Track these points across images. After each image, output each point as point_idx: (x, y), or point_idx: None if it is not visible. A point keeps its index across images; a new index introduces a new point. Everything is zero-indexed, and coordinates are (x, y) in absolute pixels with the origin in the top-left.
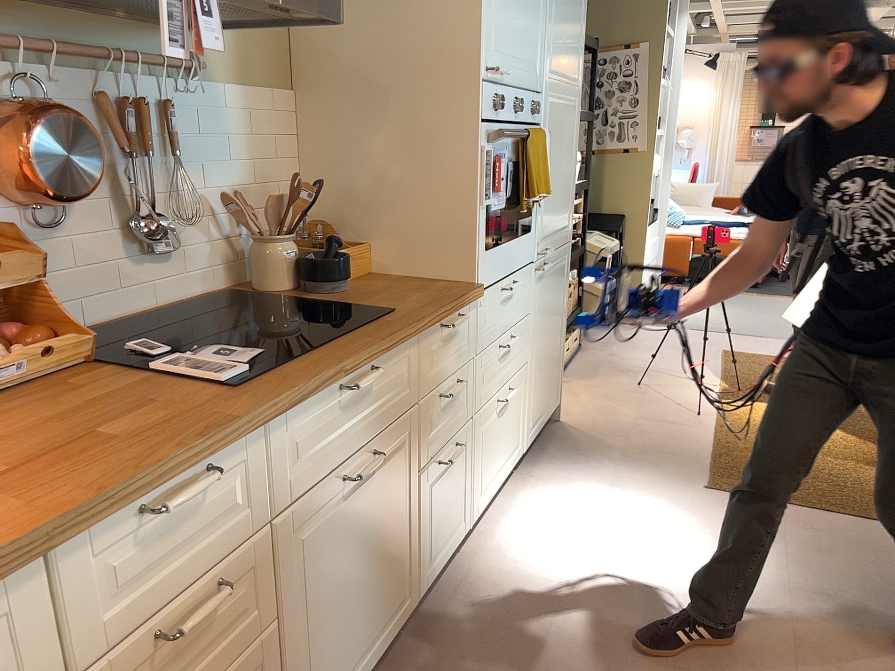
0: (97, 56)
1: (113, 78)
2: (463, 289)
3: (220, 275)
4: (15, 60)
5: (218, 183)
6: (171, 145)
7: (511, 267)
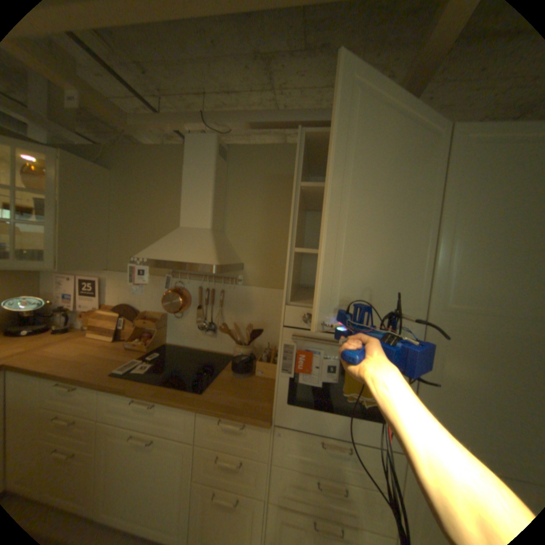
0: (197, 276)
1: (203, 282)
2: (253, 414)
3: (235, 349)
4: (180, 277)
5: (239, 318)
6: (221, 302)
7: (340, 435)
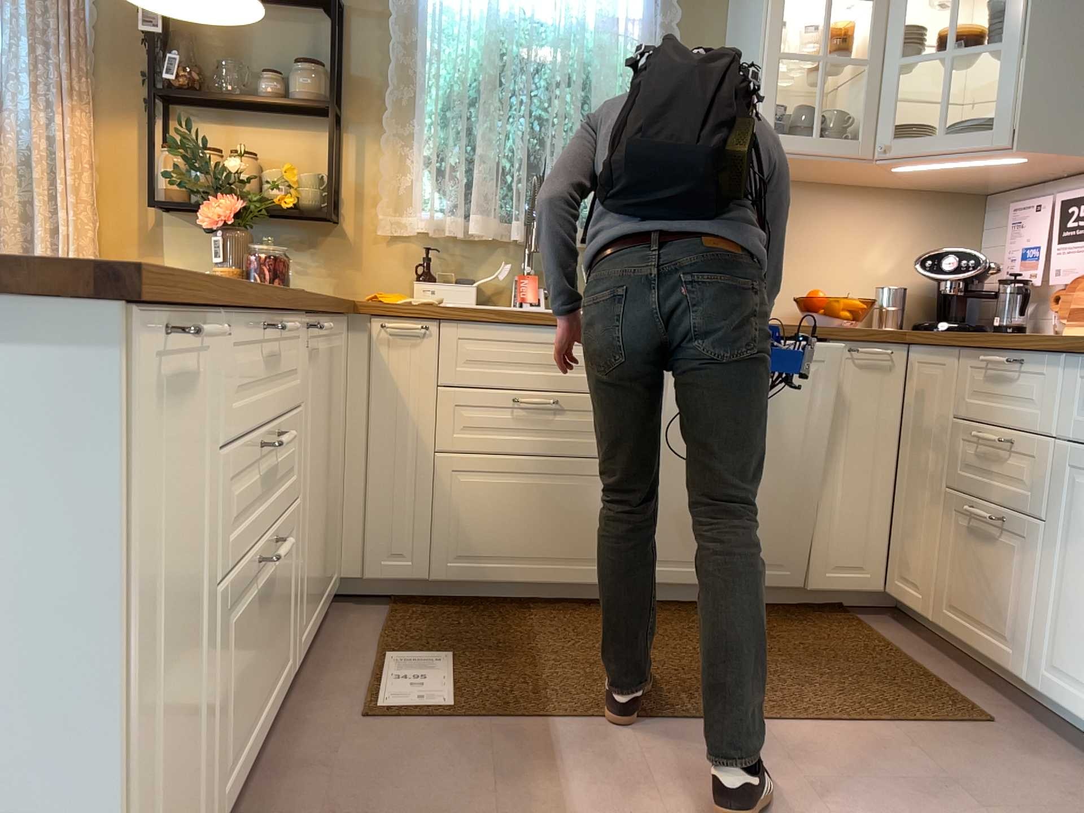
0: None
1: None
2: None
3: None
4: None
5: None
6: None
7: None
